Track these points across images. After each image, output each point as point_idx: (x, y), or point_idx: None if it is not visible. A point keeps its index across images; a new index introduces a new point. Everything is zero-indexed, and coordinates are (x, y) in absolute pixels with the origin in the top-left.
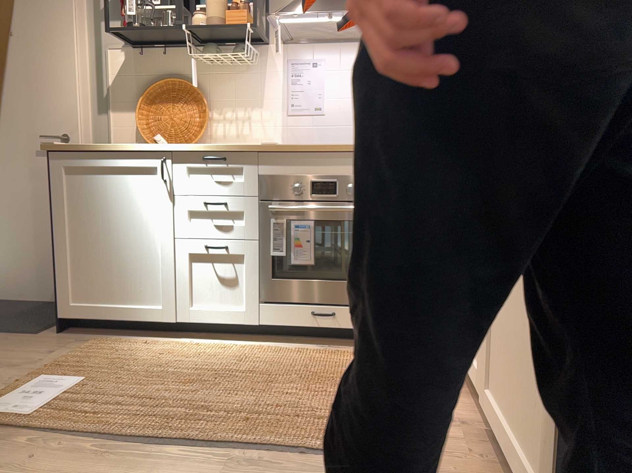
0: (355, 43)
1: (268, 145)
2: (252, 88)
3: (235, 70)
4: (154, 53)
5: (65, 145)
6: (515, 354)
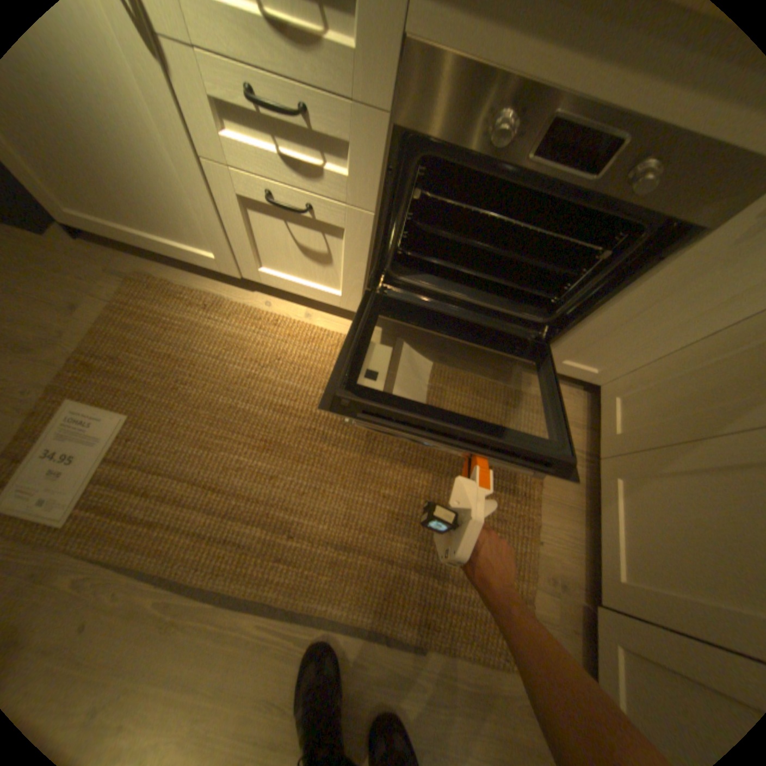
0: None
1: None
2: None
3: None
4: None
5: None
6: None
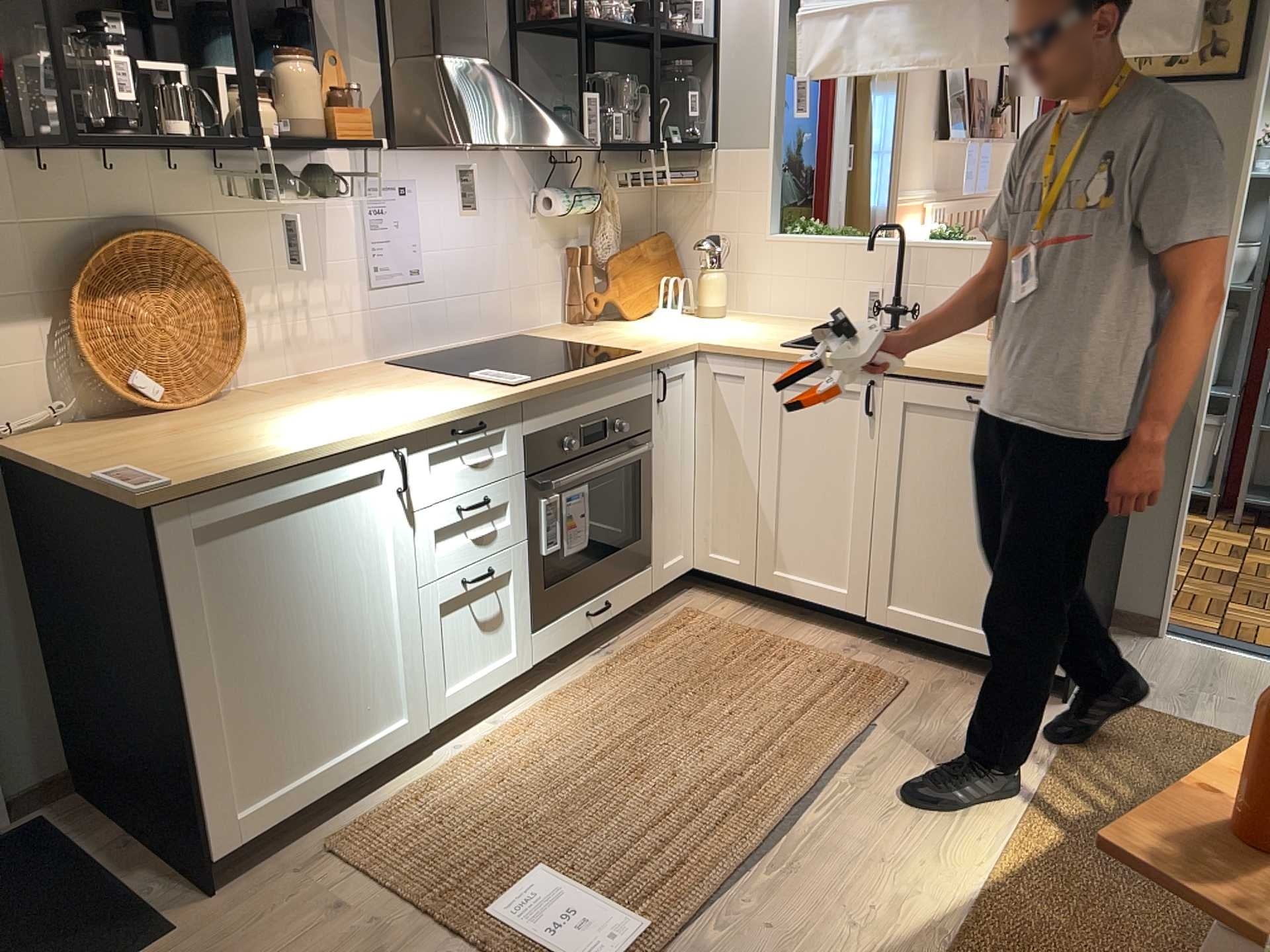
0: (443, 147)
1: (538, 387)
2: (305, 241)
3: (269, 204)
4: (70, 166)
5: (199, 480)
6: (951, 565)
